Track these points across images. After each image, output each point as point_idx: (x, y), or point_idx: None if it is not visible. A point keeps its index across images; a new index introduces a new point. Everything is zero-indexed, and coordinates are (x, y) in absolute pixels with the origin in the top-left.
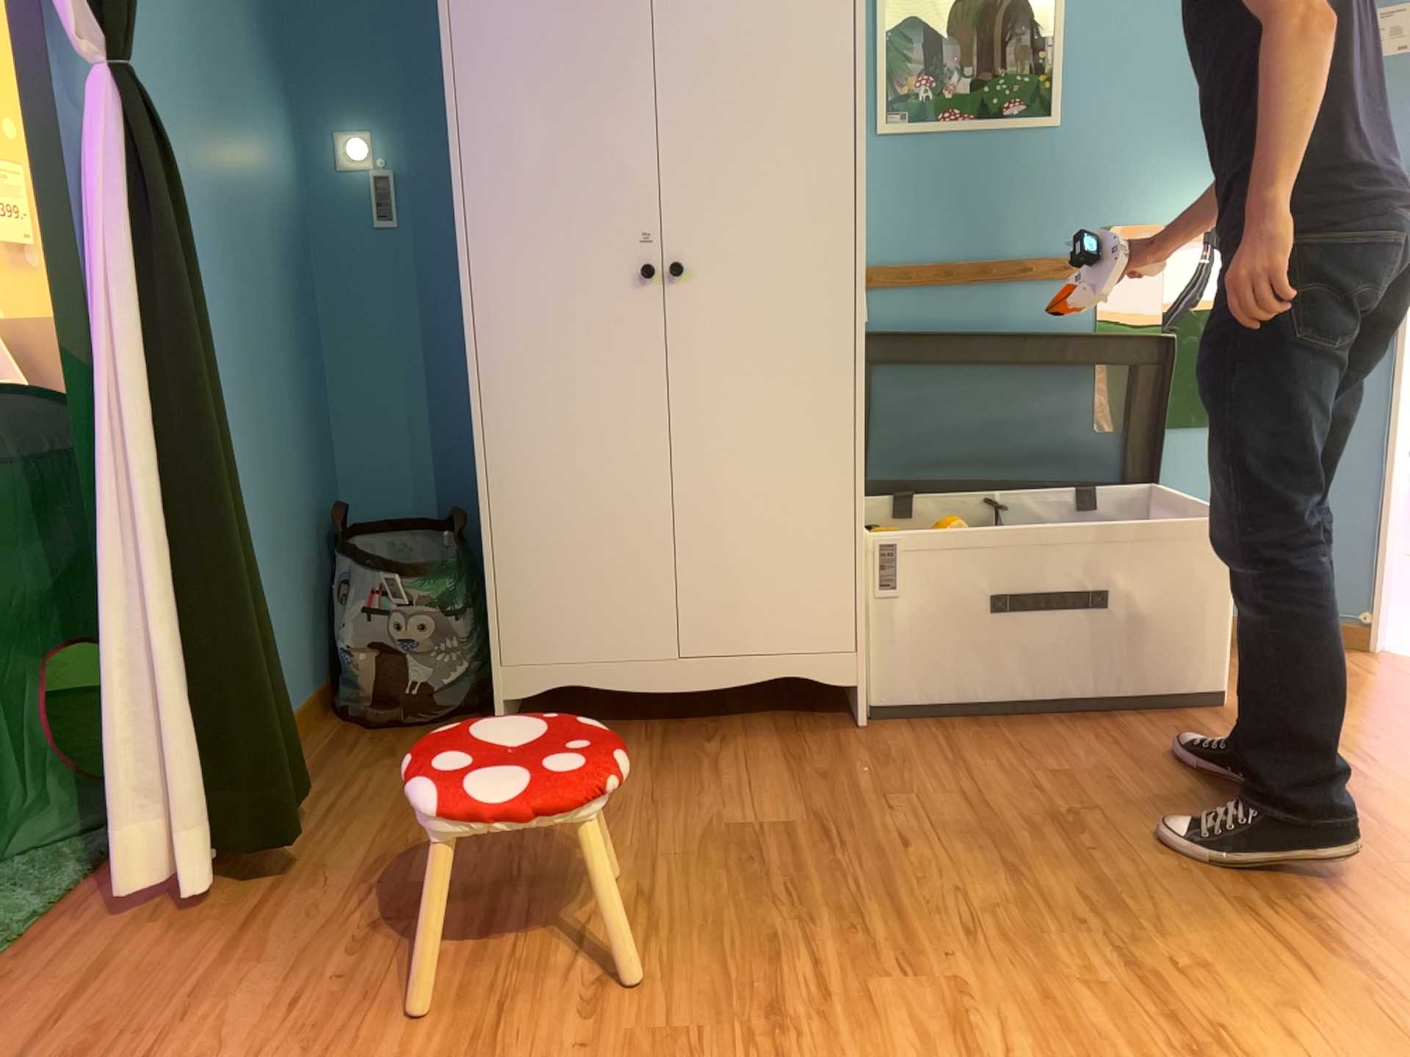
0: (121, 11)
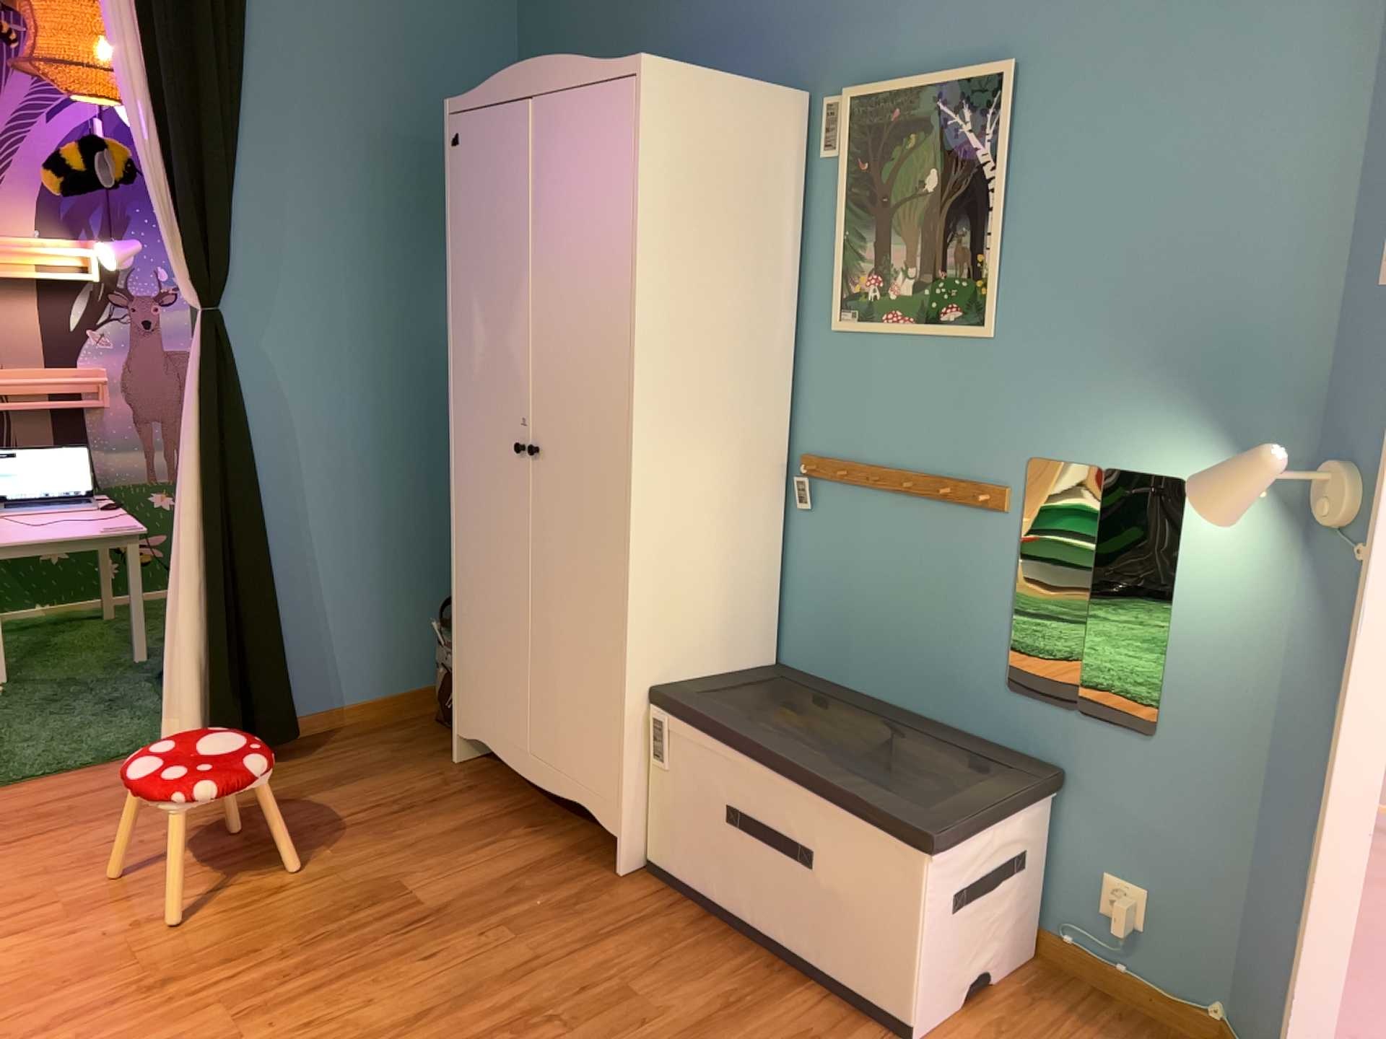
0: (207, 276)
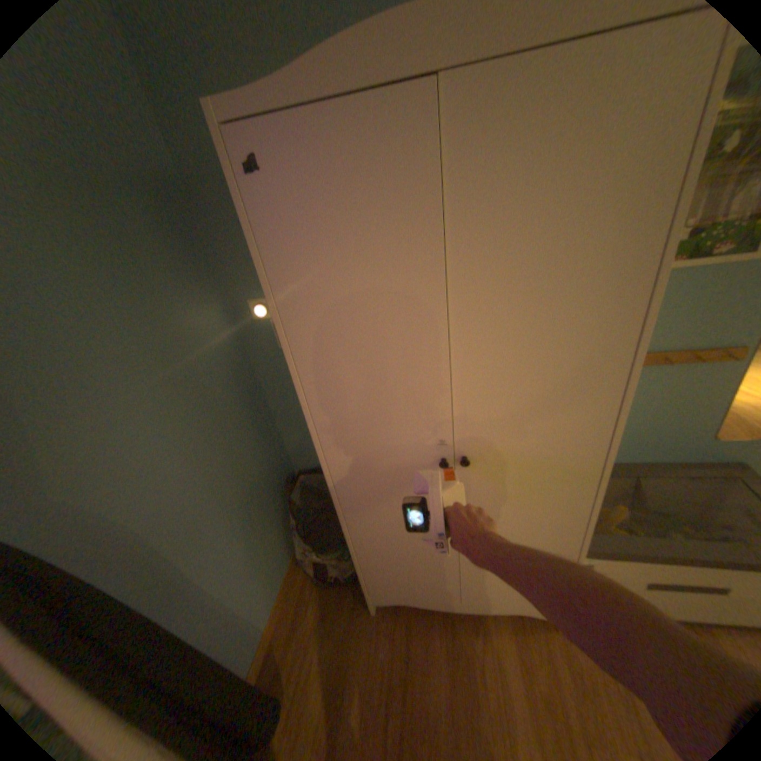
0: None
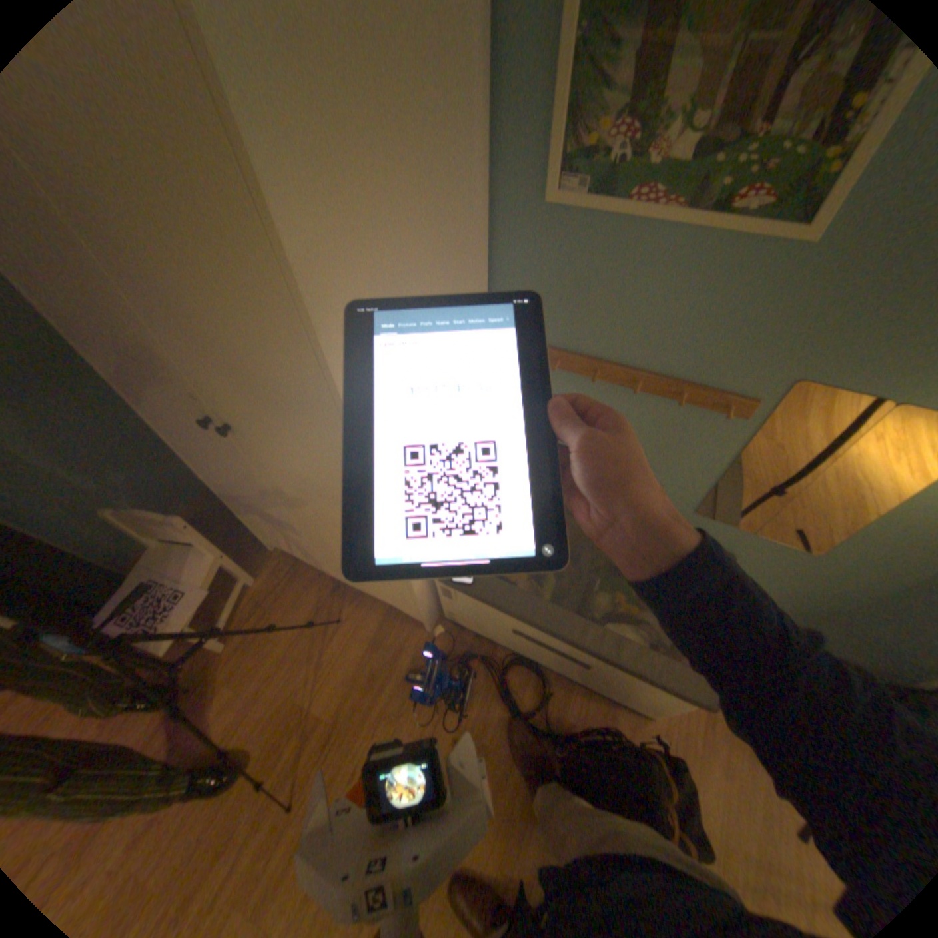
0: None
